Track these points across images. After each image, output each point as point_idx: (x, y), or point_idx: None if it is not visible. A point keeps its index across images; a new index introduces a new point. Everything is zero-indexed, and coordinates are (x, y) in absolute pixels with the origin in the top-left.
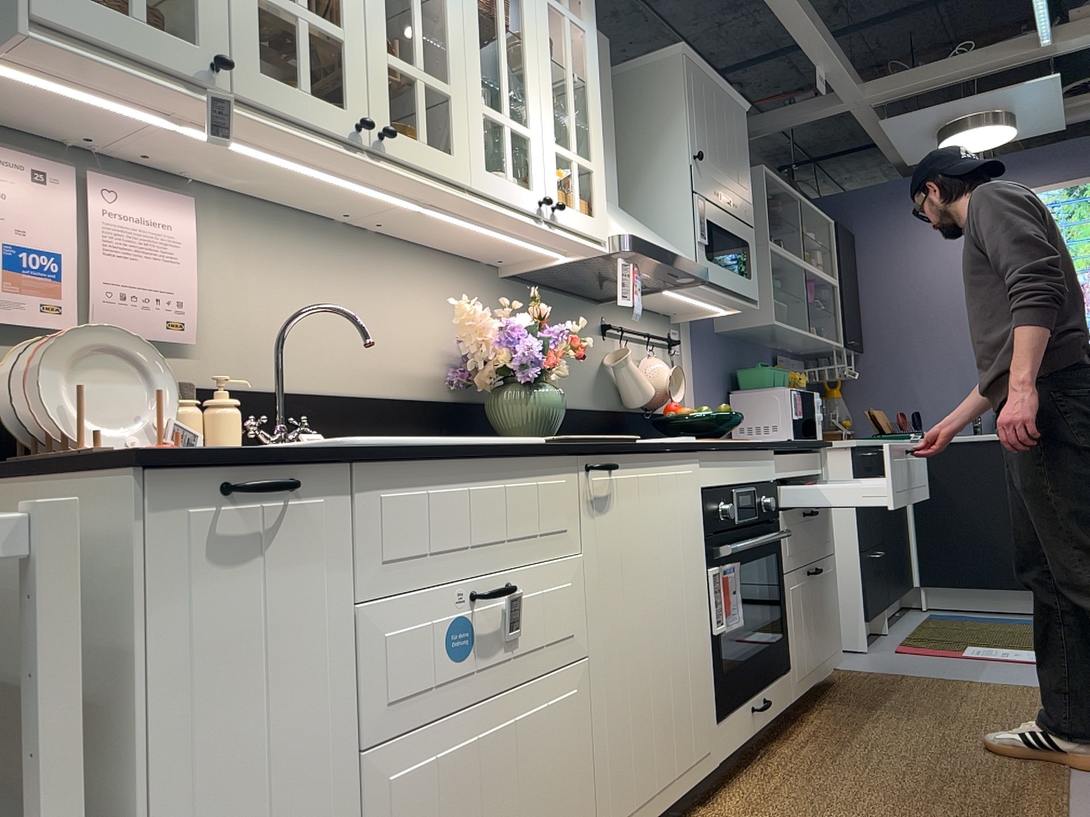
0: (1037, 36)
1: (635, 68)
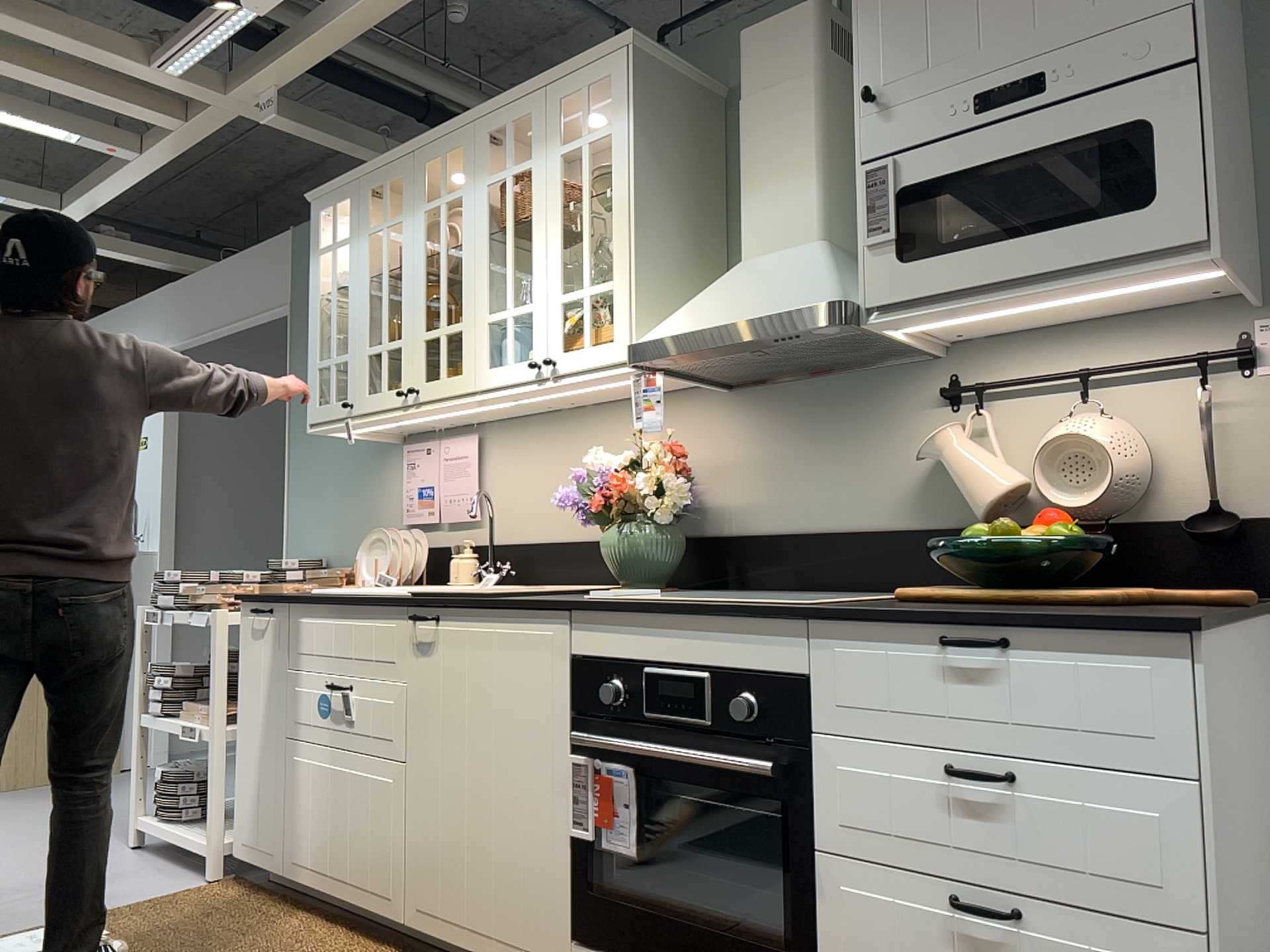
0: None
1: None
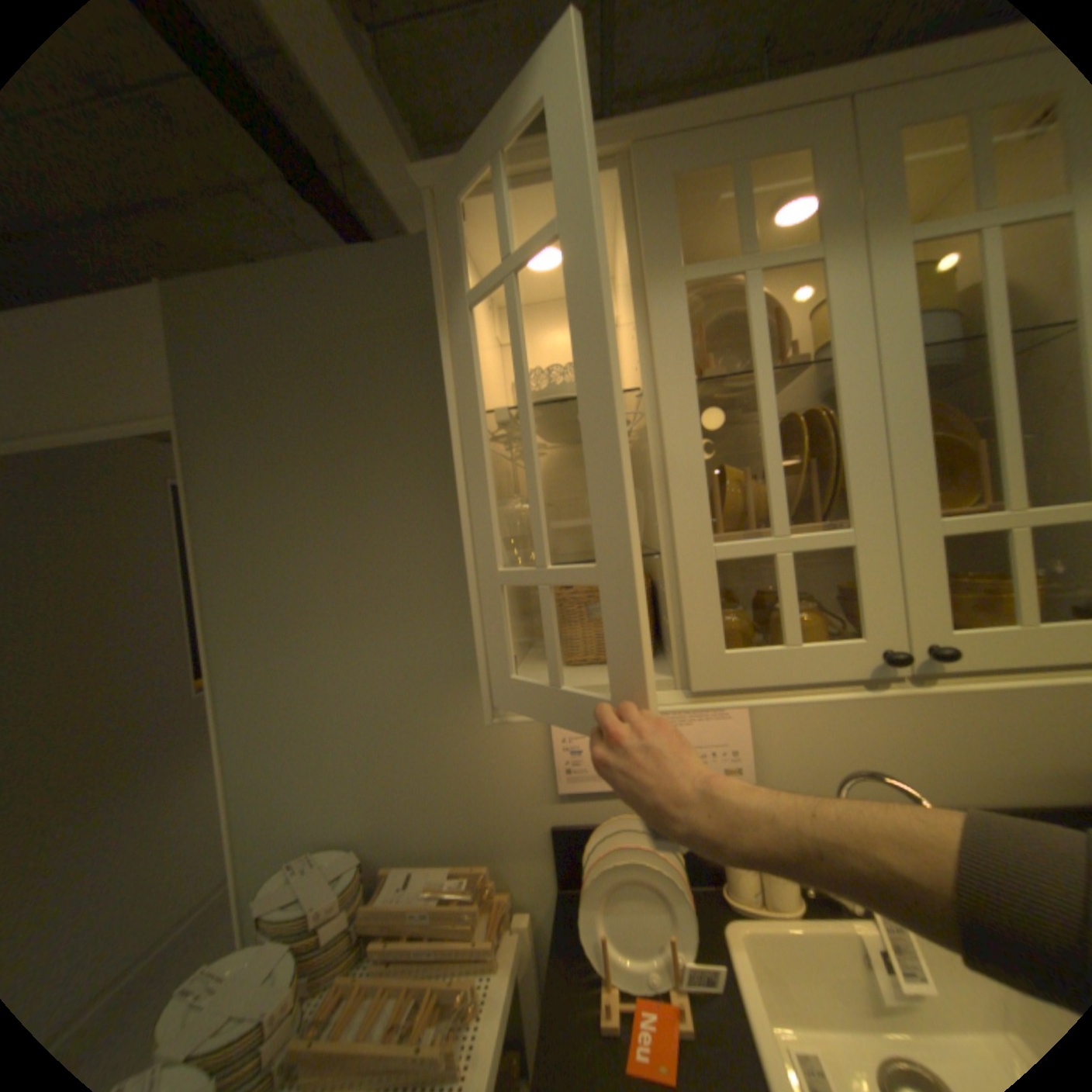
0: None
1: None
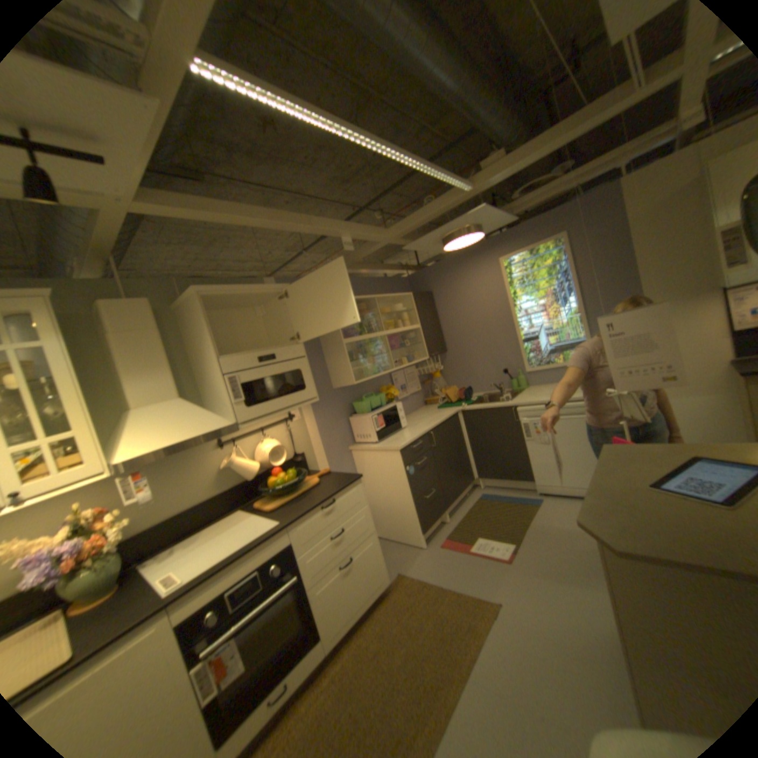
0: (458, 188)
1: (182, 300)
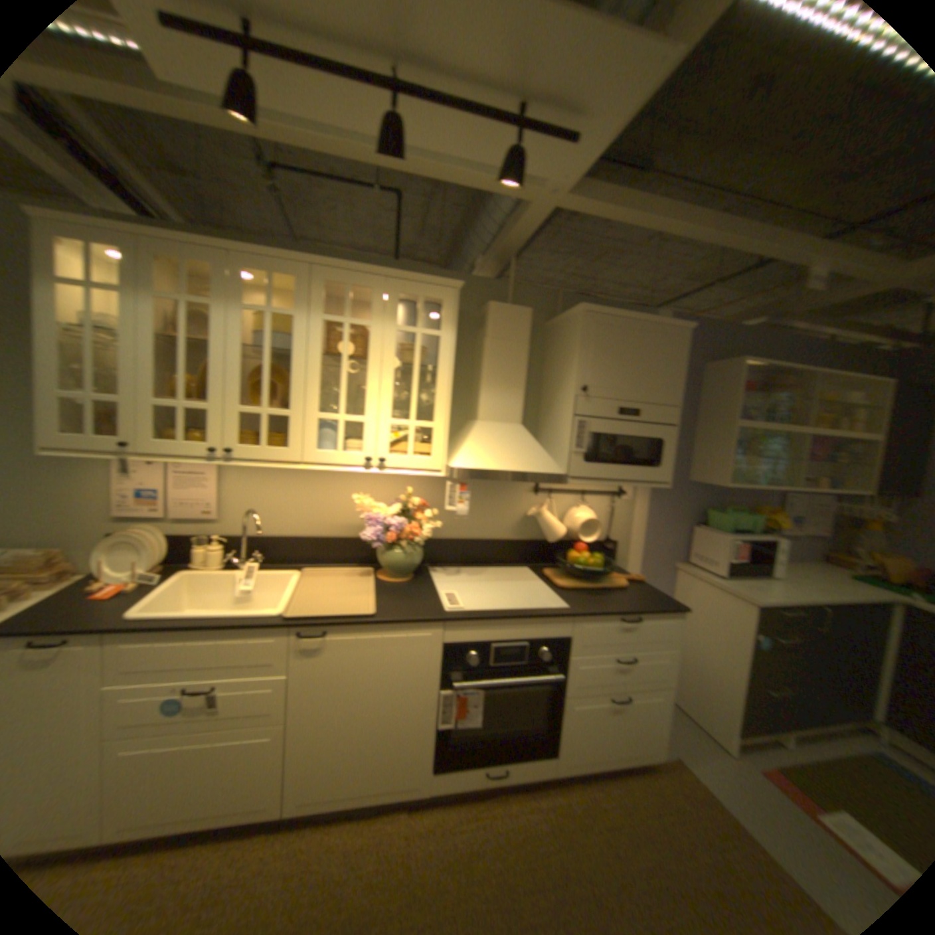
0: None
1: (562, 317)
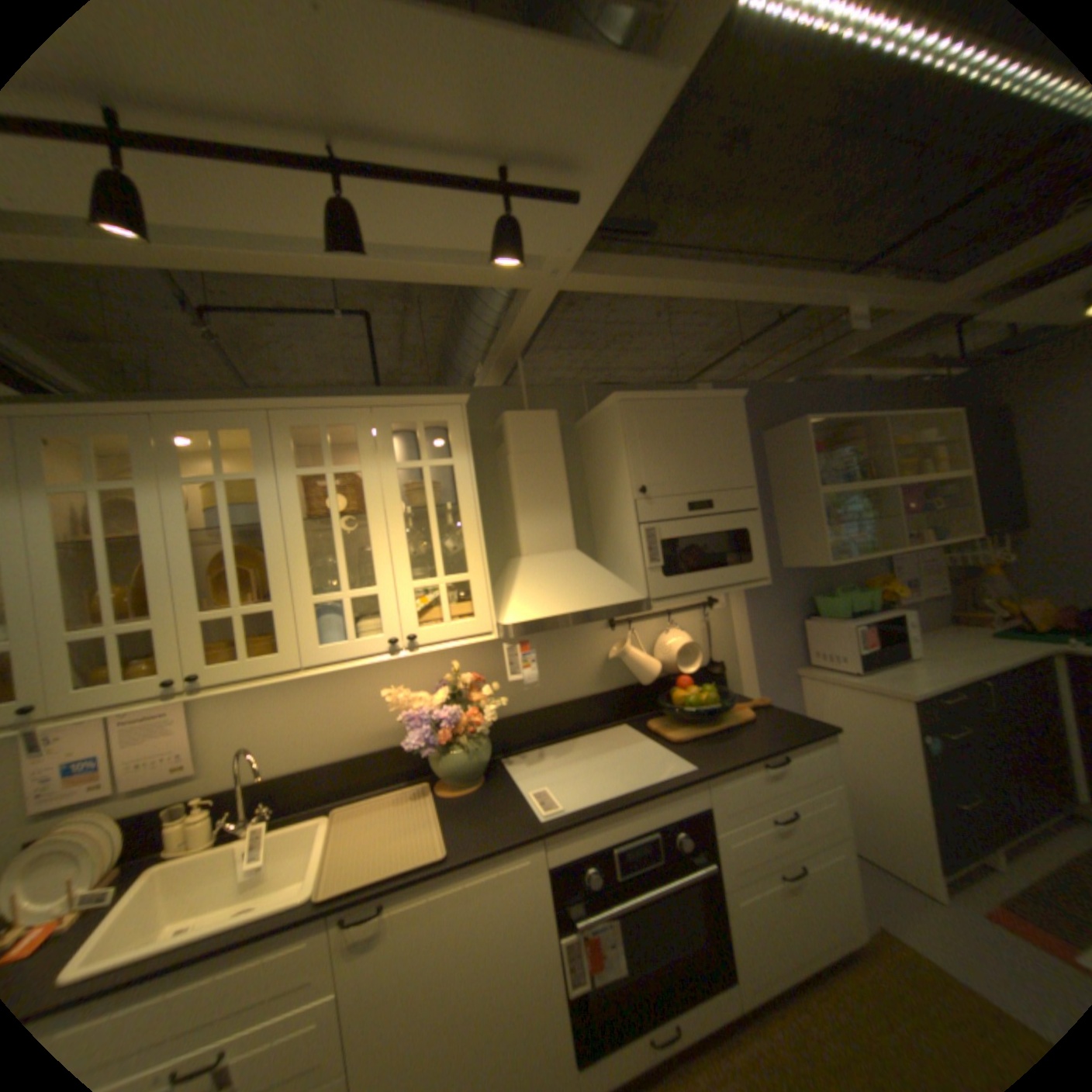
0: None
1: (596, 413)
